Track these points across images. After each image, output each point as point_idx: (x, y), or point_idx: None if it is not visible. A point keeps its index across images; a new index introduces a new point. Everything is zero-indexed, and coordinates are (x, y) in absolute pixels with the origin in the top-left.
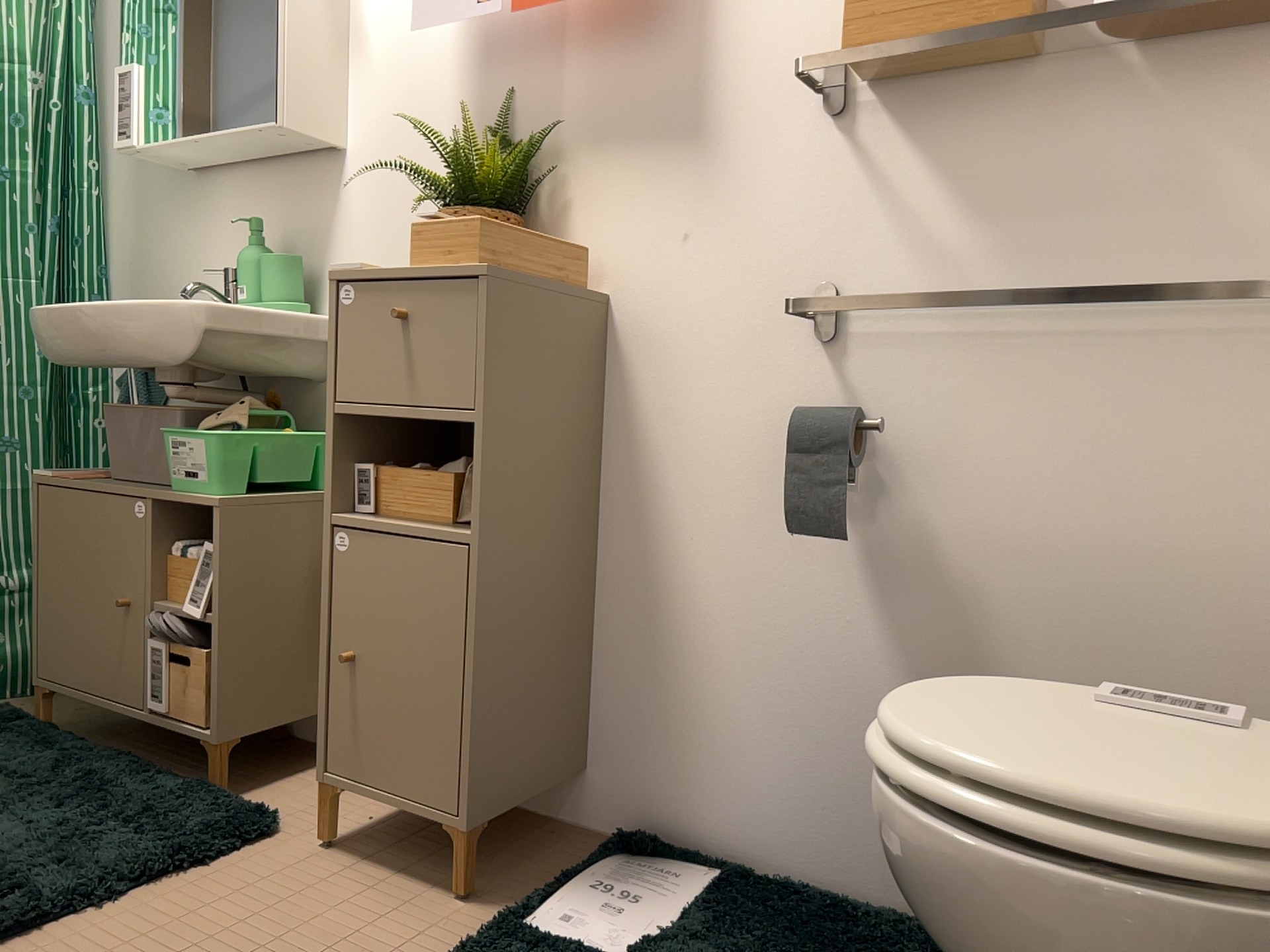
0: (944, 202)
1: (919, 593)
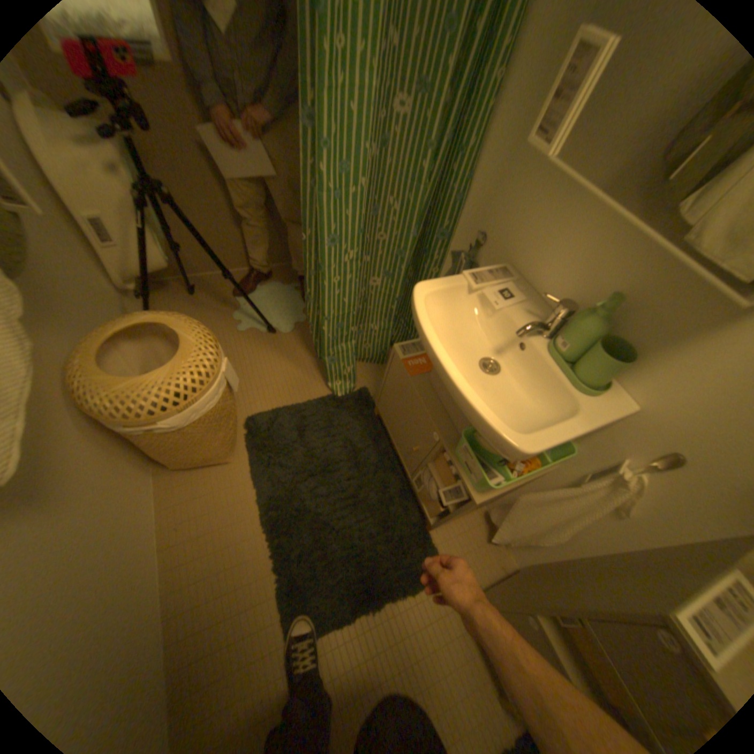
0: None
1: None
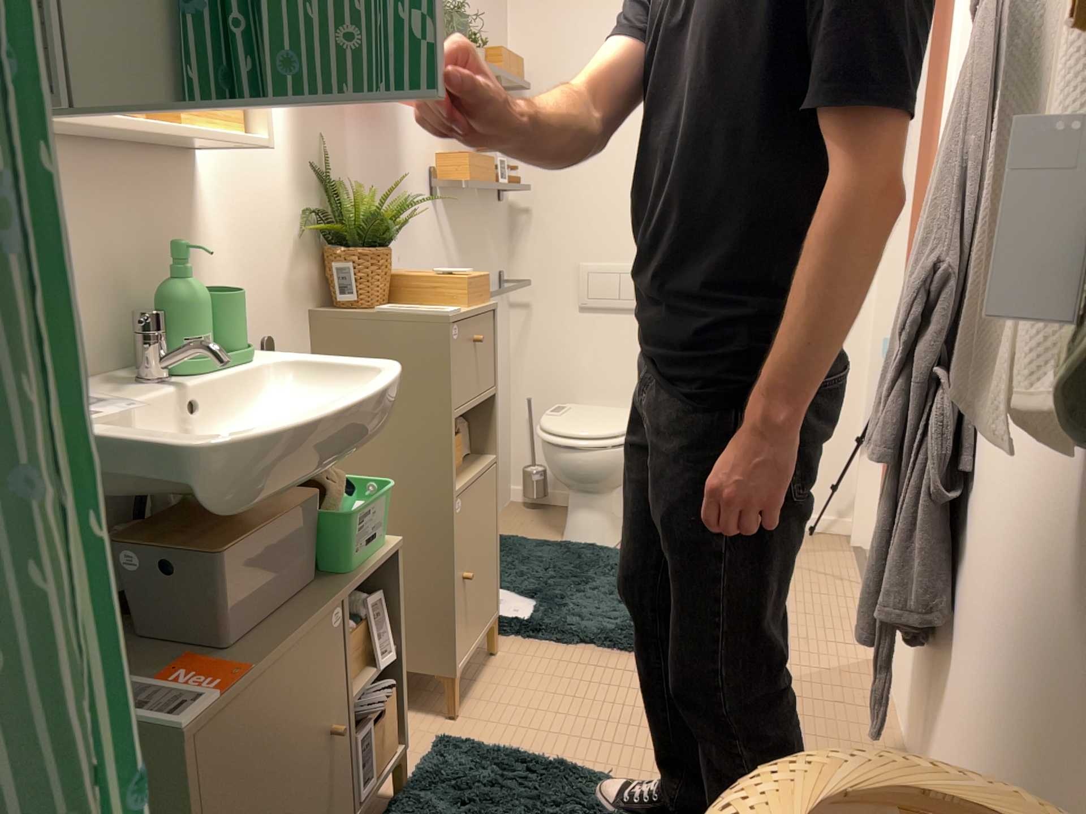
0: (457, 252)
1: None
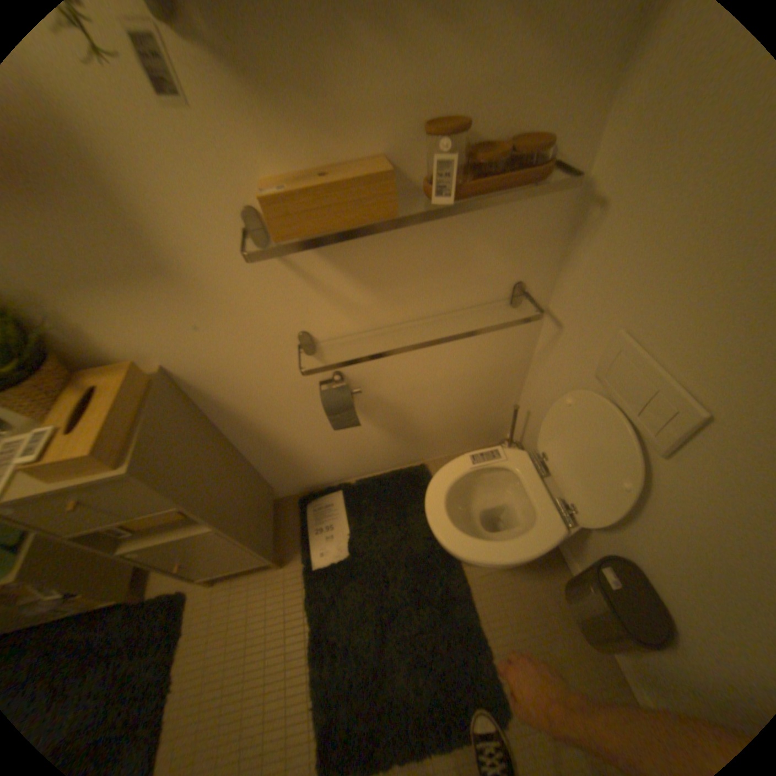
0: (350, 282)
1: (378, 410)
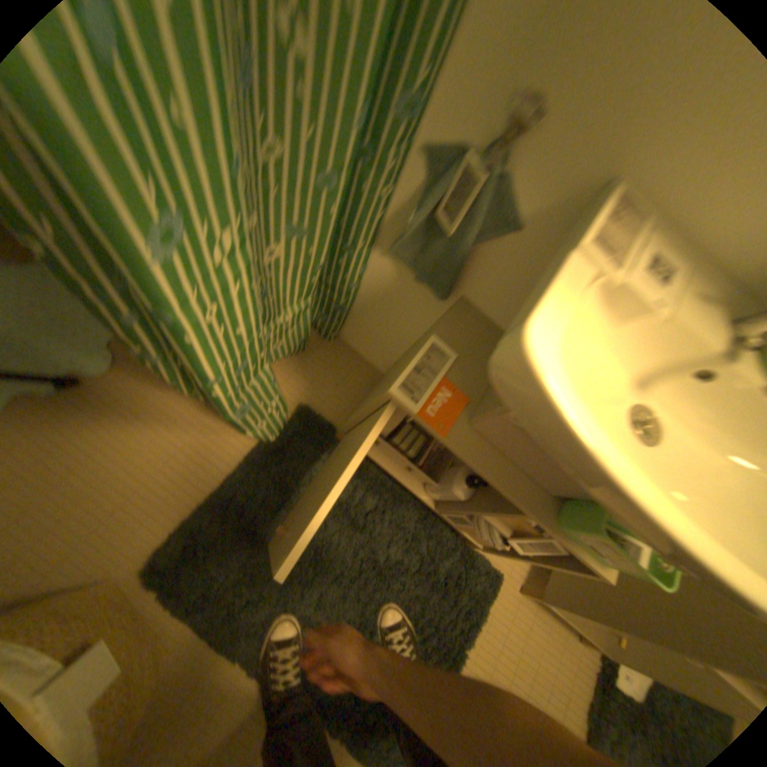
0: None
1: None
